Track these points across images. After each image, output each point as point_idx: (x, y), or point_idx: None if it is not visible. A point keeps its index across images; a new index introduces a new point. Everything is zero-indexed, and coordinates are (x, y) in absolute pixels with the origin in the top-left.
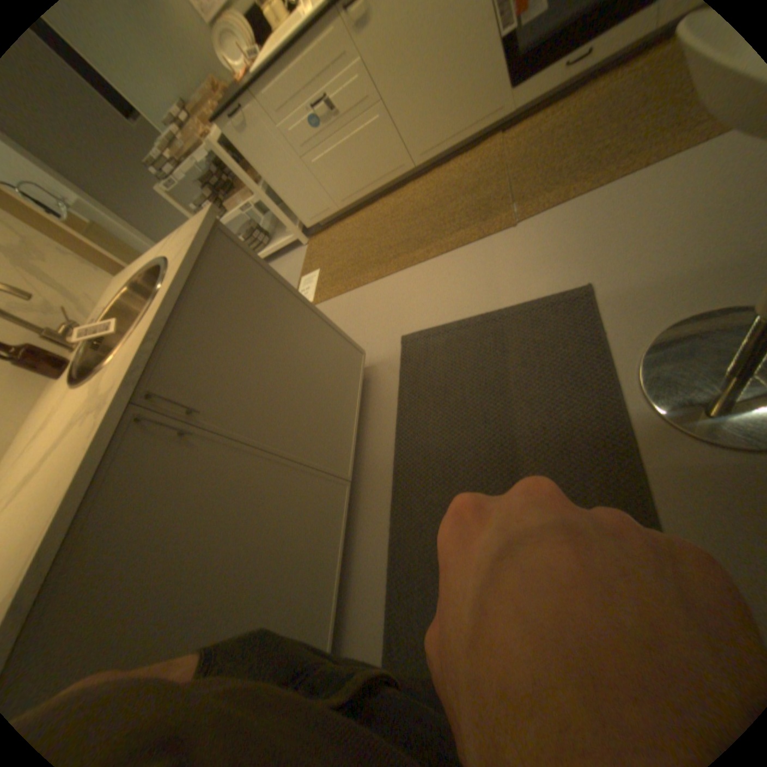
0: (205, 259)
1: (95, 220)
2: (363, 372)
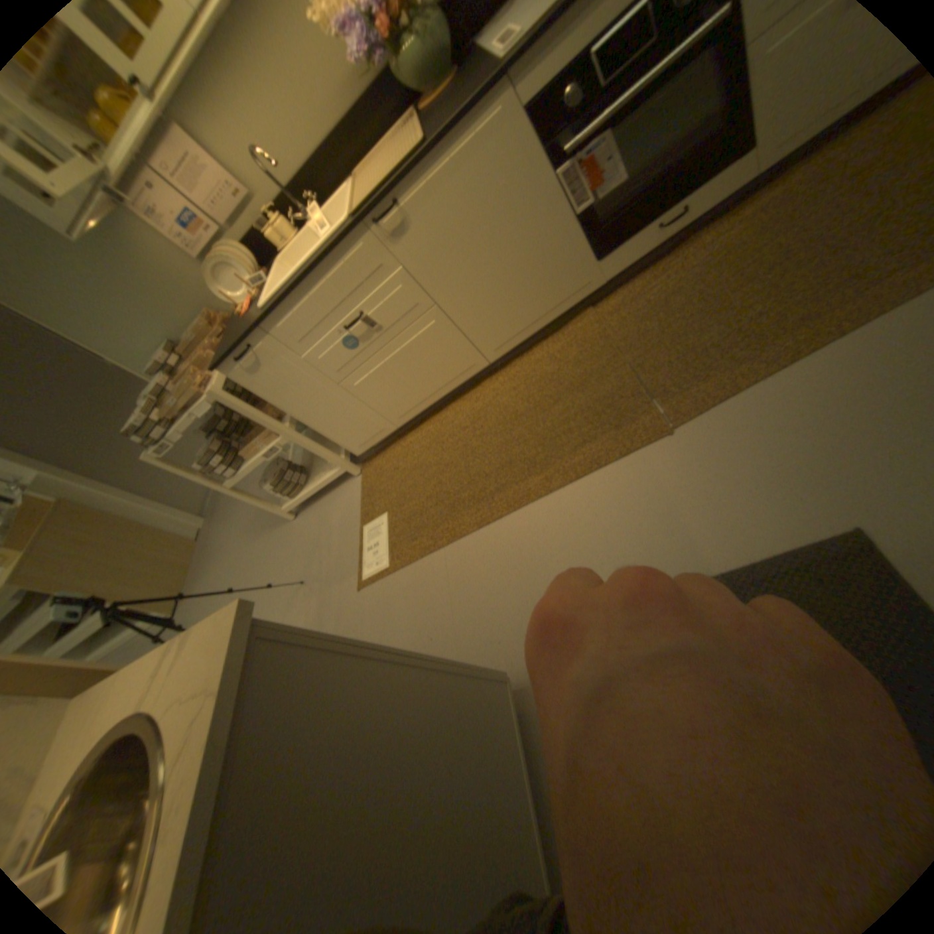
0: (242, 728)
1: (65, 493)
2: (517, 719)
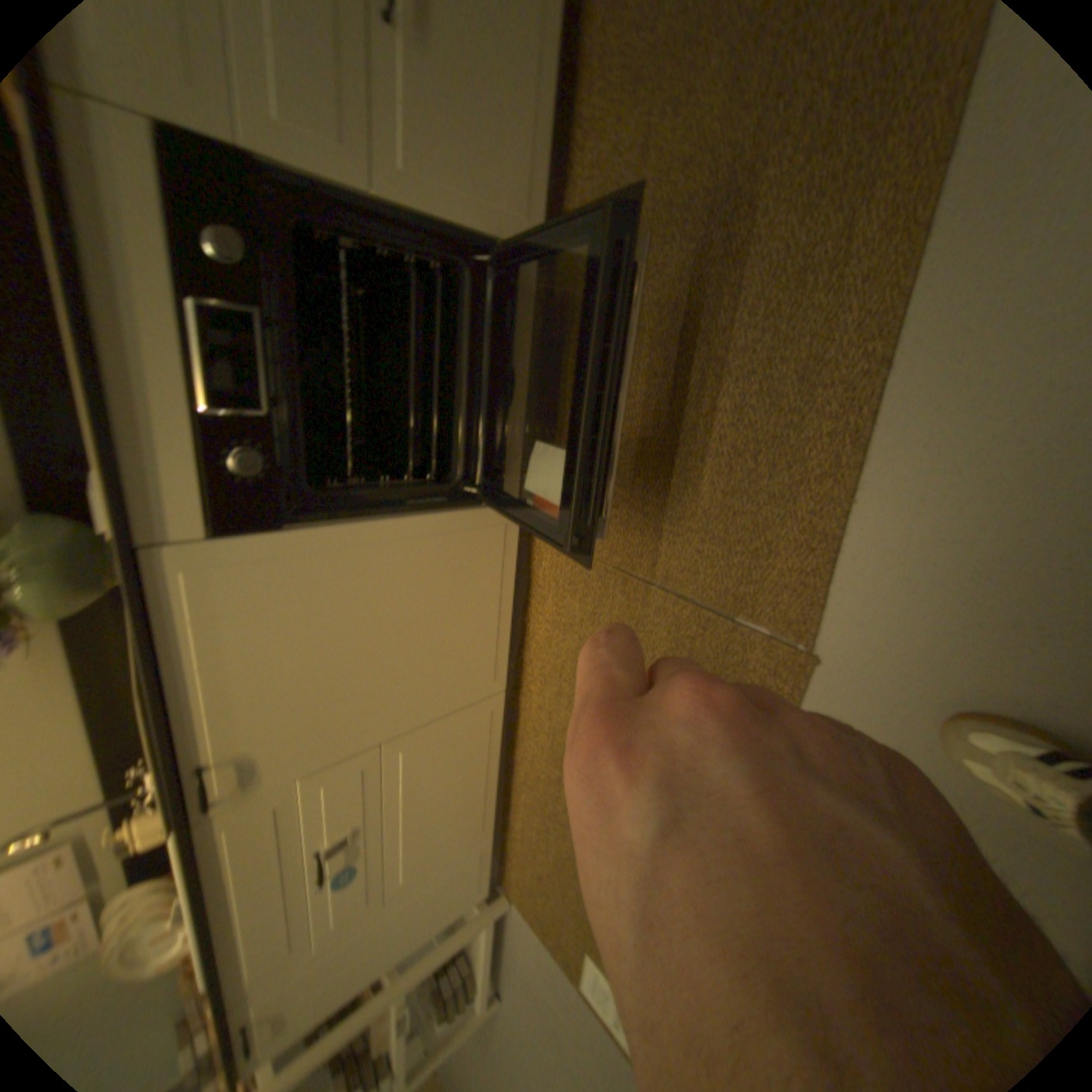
0: None
1: None
2: None
